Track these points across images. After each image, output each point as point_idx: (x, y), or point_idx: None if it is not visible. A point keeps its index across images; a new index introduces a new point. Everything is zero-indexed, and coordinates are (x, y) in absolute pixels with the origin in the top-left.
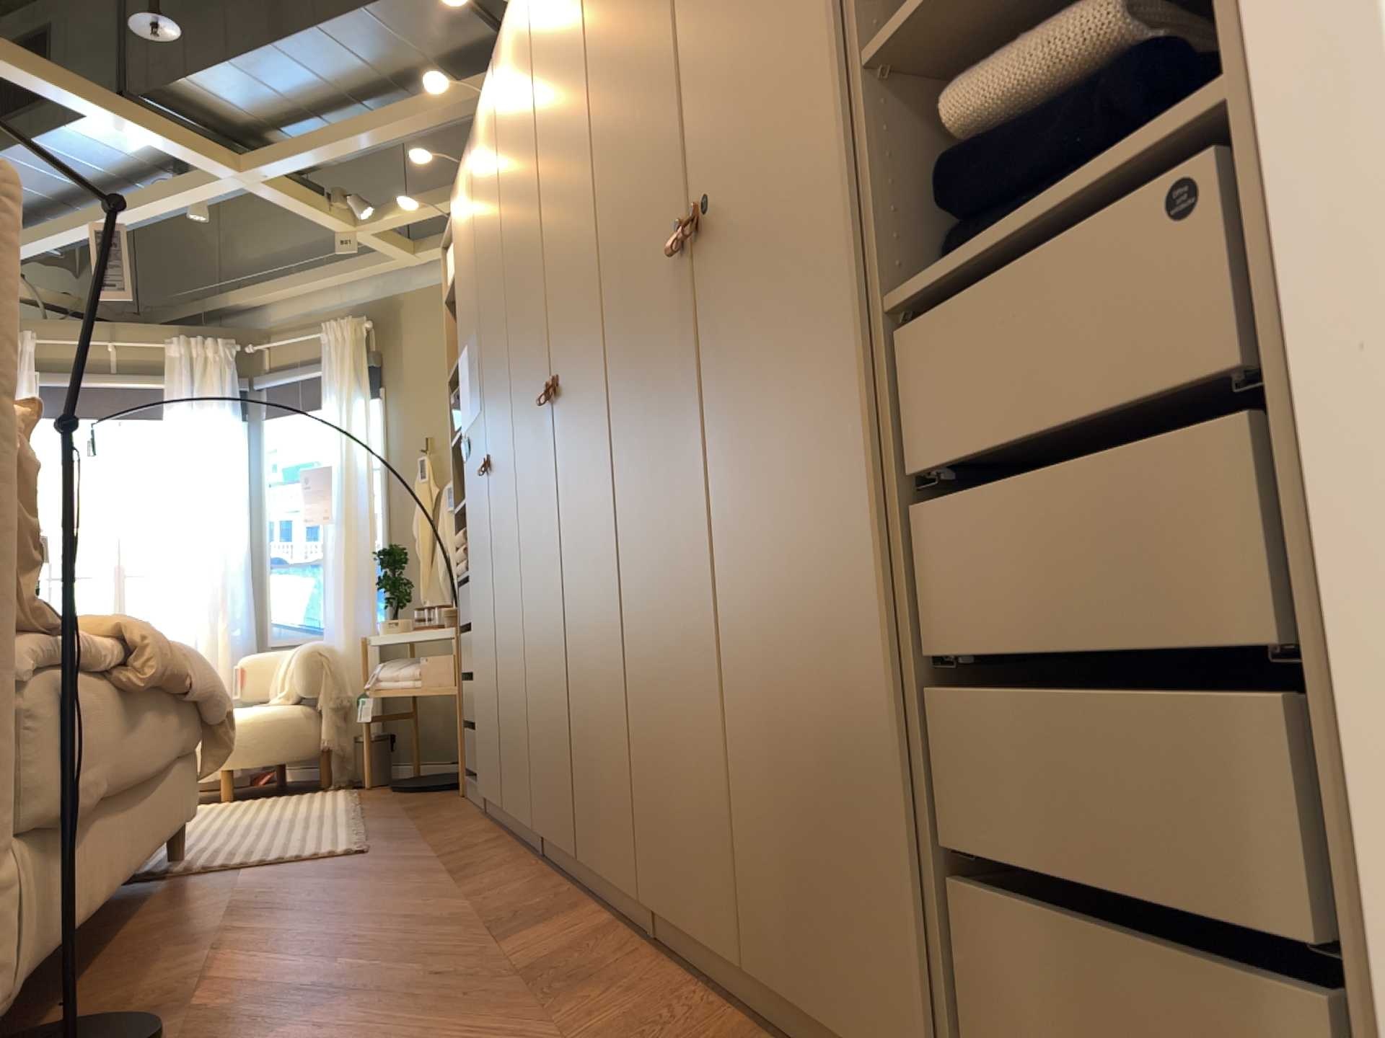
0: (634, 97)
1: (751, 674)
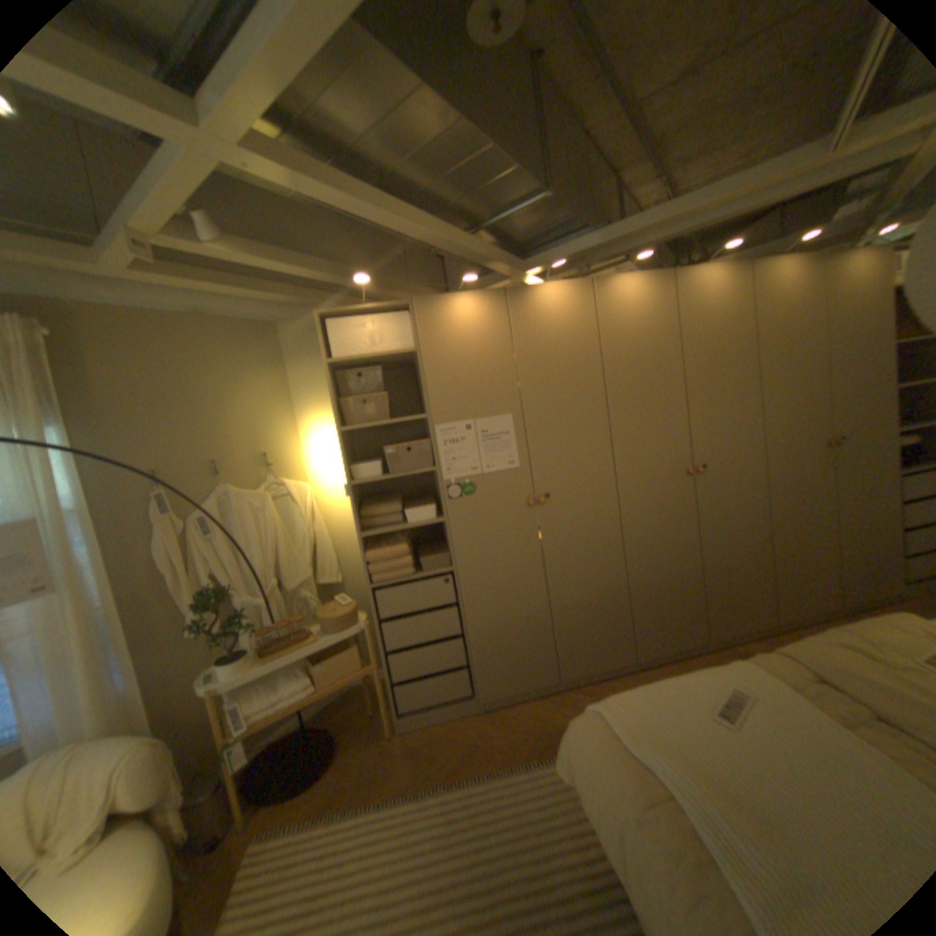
0: (799, 388)
1: (857, 547)
